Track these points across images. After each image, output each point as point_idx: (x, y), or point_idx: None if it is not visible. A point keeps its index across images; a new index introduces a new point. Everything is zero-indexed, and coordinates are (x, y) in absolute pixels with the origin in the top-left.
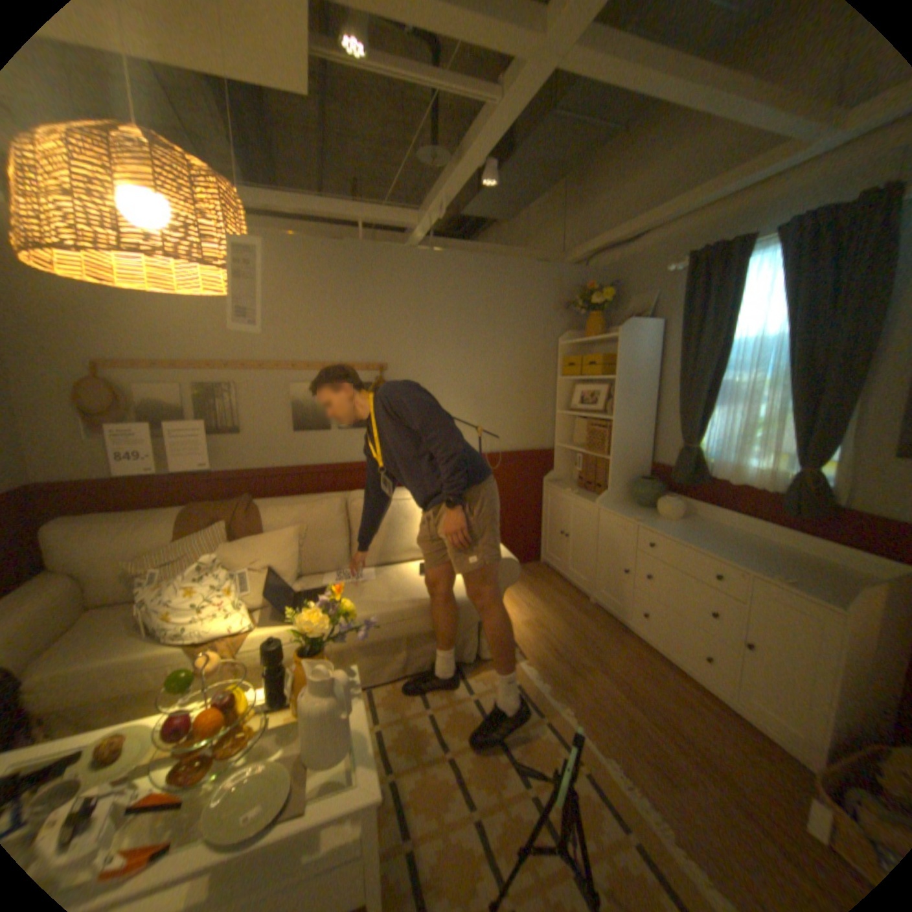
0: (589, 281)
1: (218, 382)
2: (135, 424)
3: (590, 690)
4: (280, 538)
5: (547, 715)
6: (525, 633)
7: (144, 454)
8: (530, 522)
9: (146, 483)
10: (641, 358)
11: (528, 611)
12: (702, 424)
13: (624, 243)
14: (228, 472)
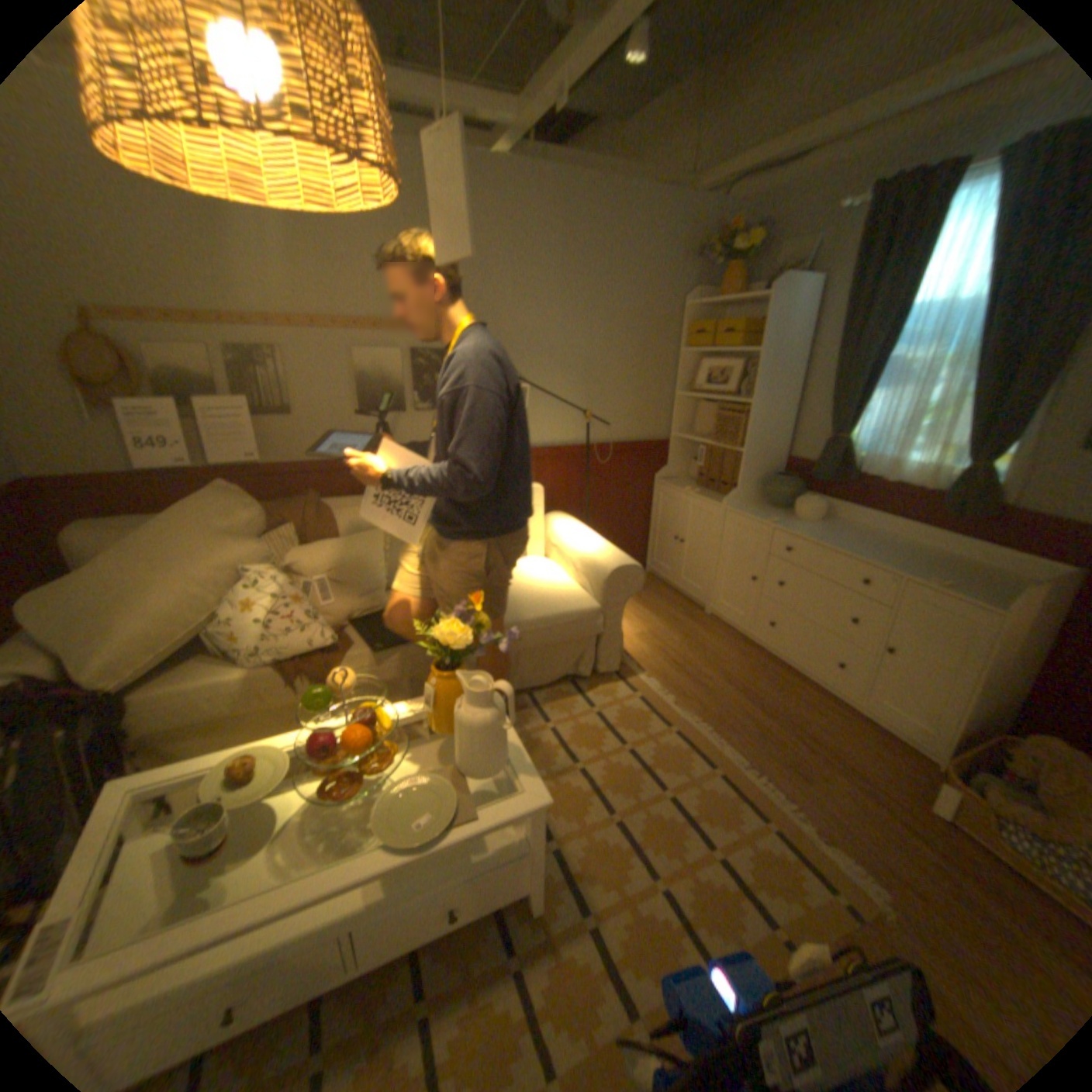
0: (731, 217)
1: (261, 341)
2: (157, 396)
3: (715, 699)
4: (366, 543)
5: (675, 723)
6: (639, 644)
7: (176, 436)
8: (637, 525)
9: (180, 475)
10: (794, 326)
11: (639, 622)
12: (861, 410)
13: (784, 164)
14: (283, 462)
